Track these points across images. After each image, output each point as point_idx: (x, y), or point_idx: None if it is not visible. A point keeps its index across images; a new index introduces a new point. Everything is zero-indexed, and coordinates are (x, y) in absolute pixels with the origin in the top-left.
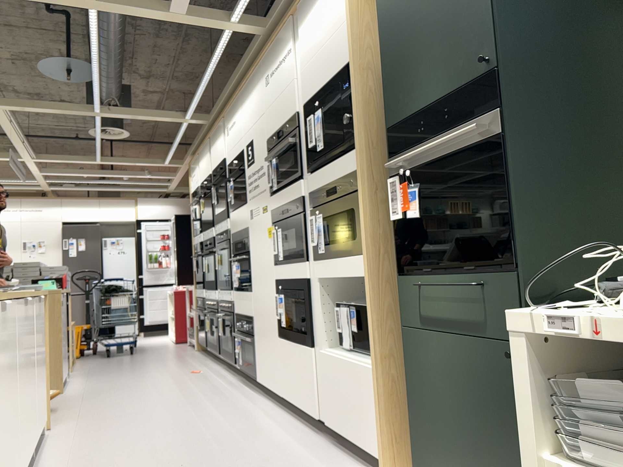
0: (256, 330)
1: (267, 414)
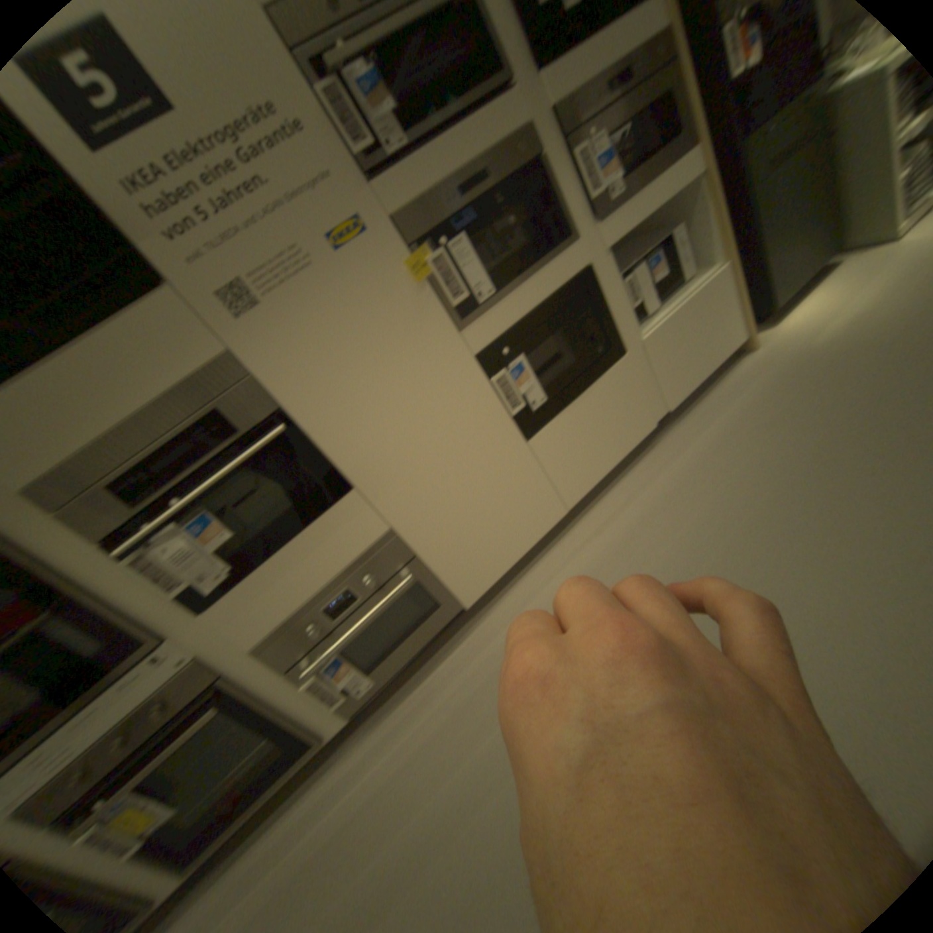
0: (425, 530)
1: (590, 539)
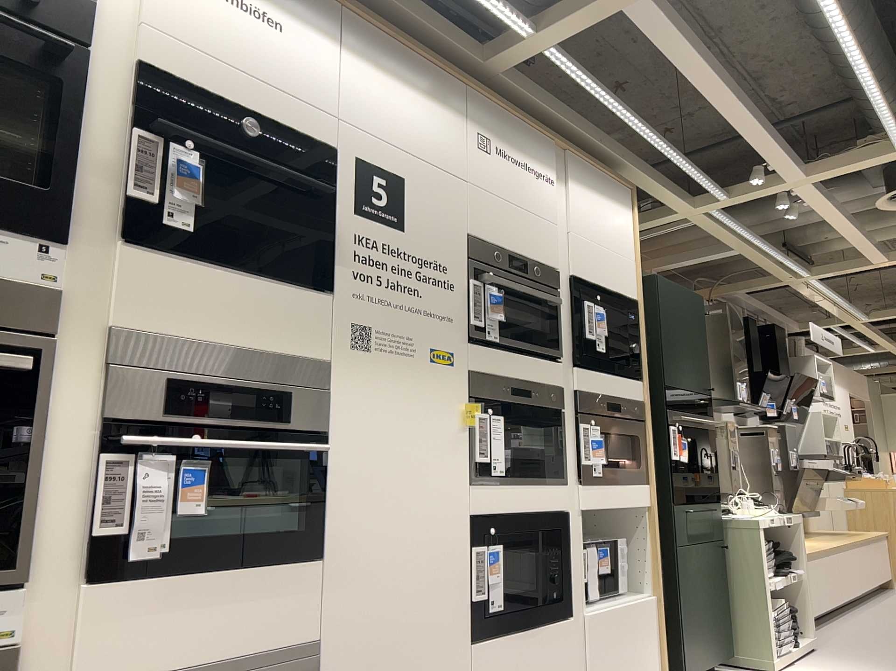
0: None
1: None
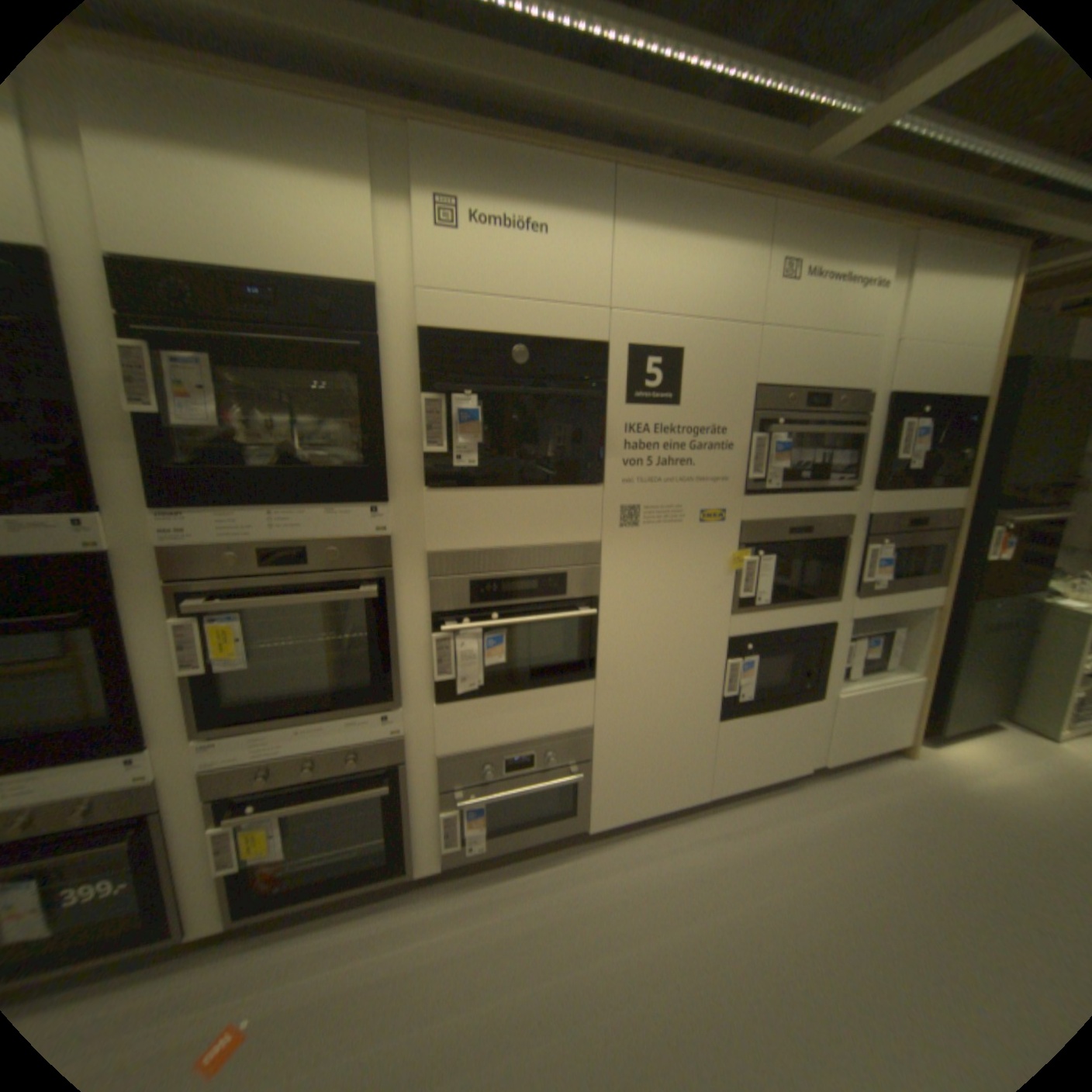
0: (610, 744)
1: (719, 839)
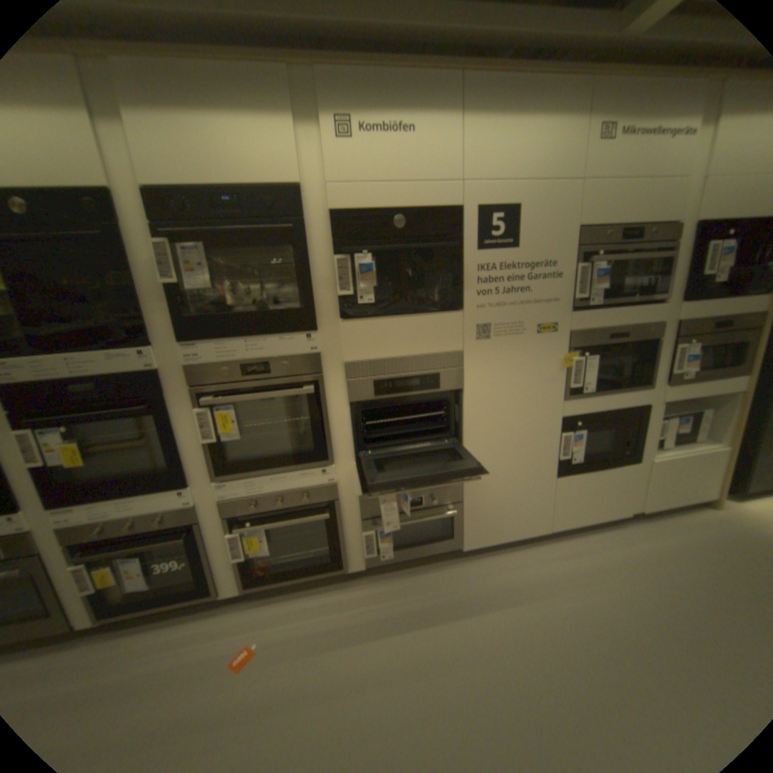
0: (475, 491)
1: (557, 559)
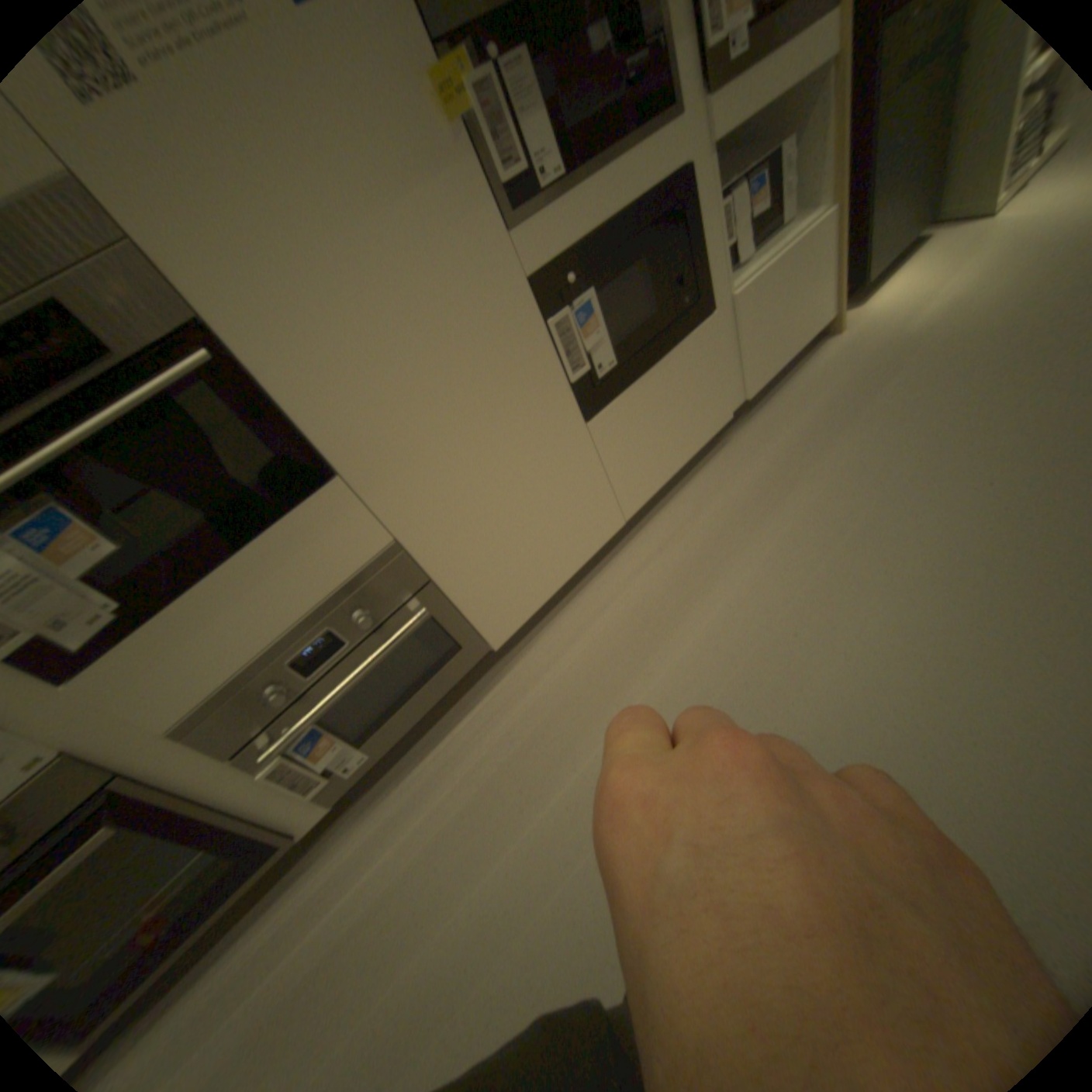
0: (441, 548)
1: (650, 560)
